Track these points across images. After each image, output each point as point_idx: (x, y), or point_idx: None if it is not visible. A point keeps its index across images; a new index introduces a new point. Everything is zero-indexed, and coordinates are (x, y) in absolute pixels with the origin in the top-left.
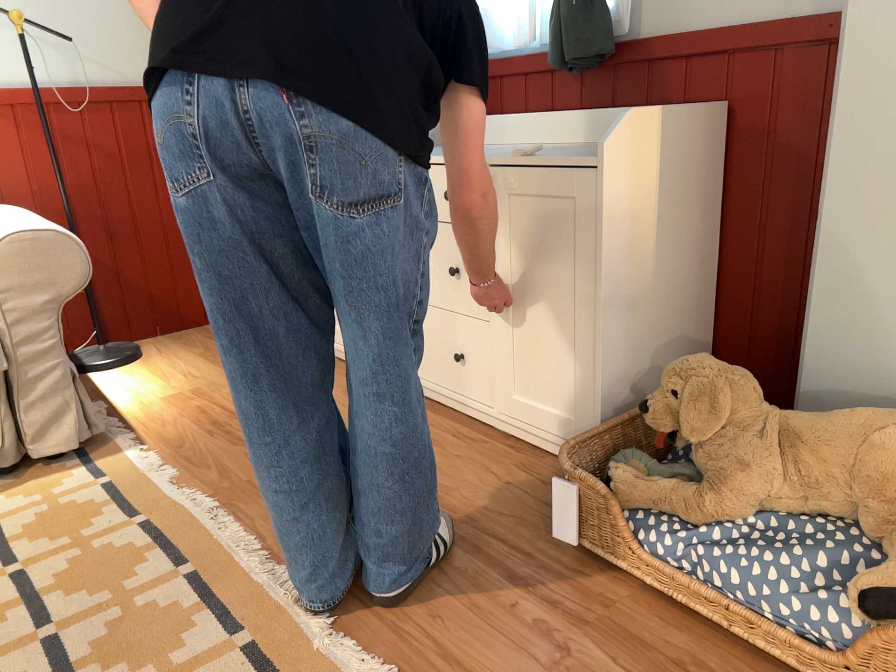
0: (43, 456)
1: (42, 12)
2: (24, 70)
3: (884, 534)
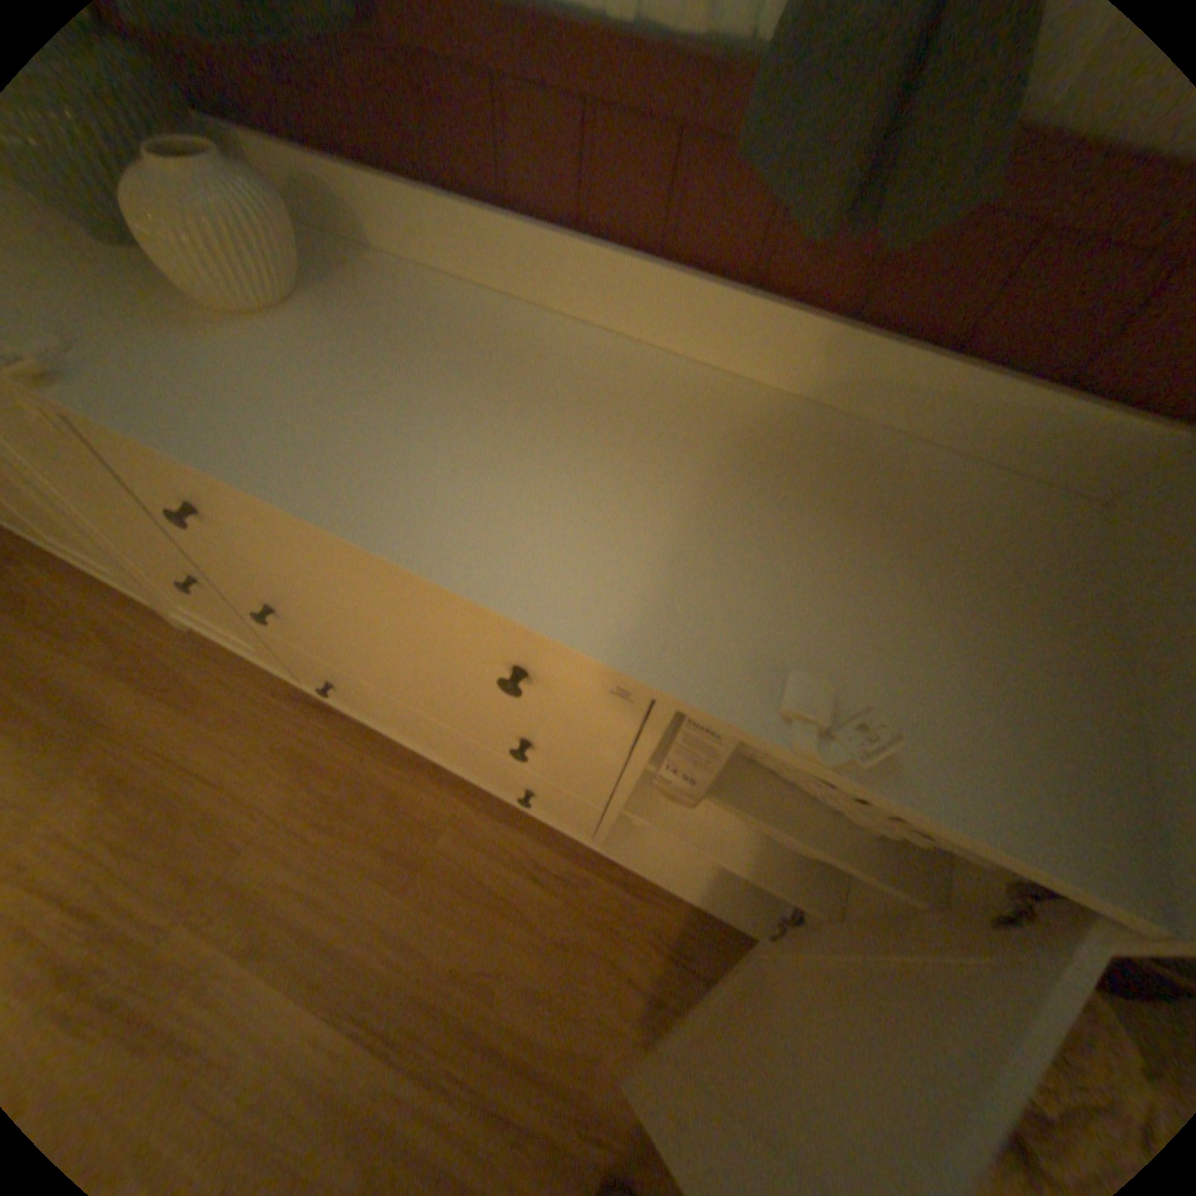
0: None
1: None
2: None
3: None
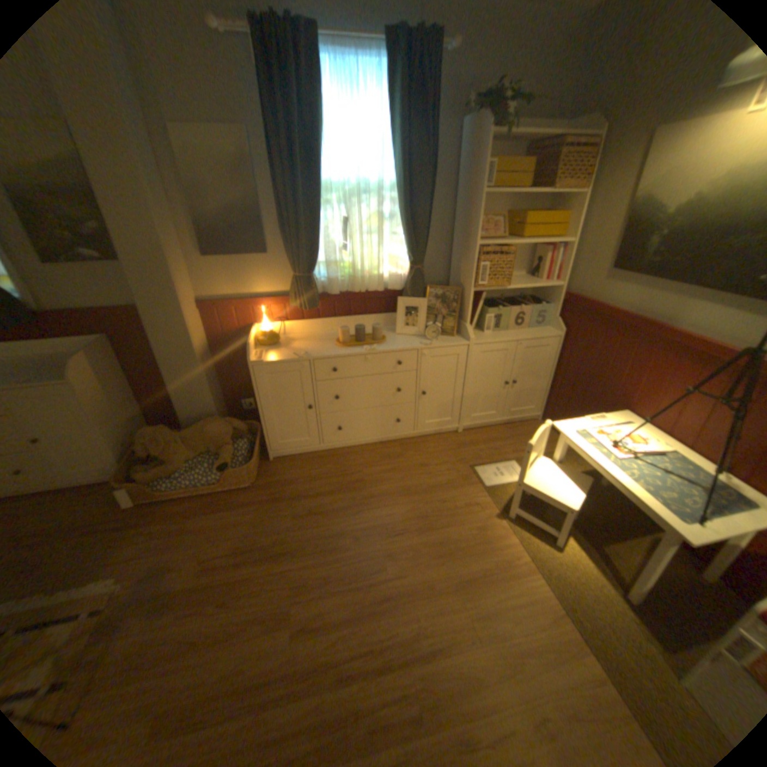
0: None
1: None
2: None
3: (216, 451)
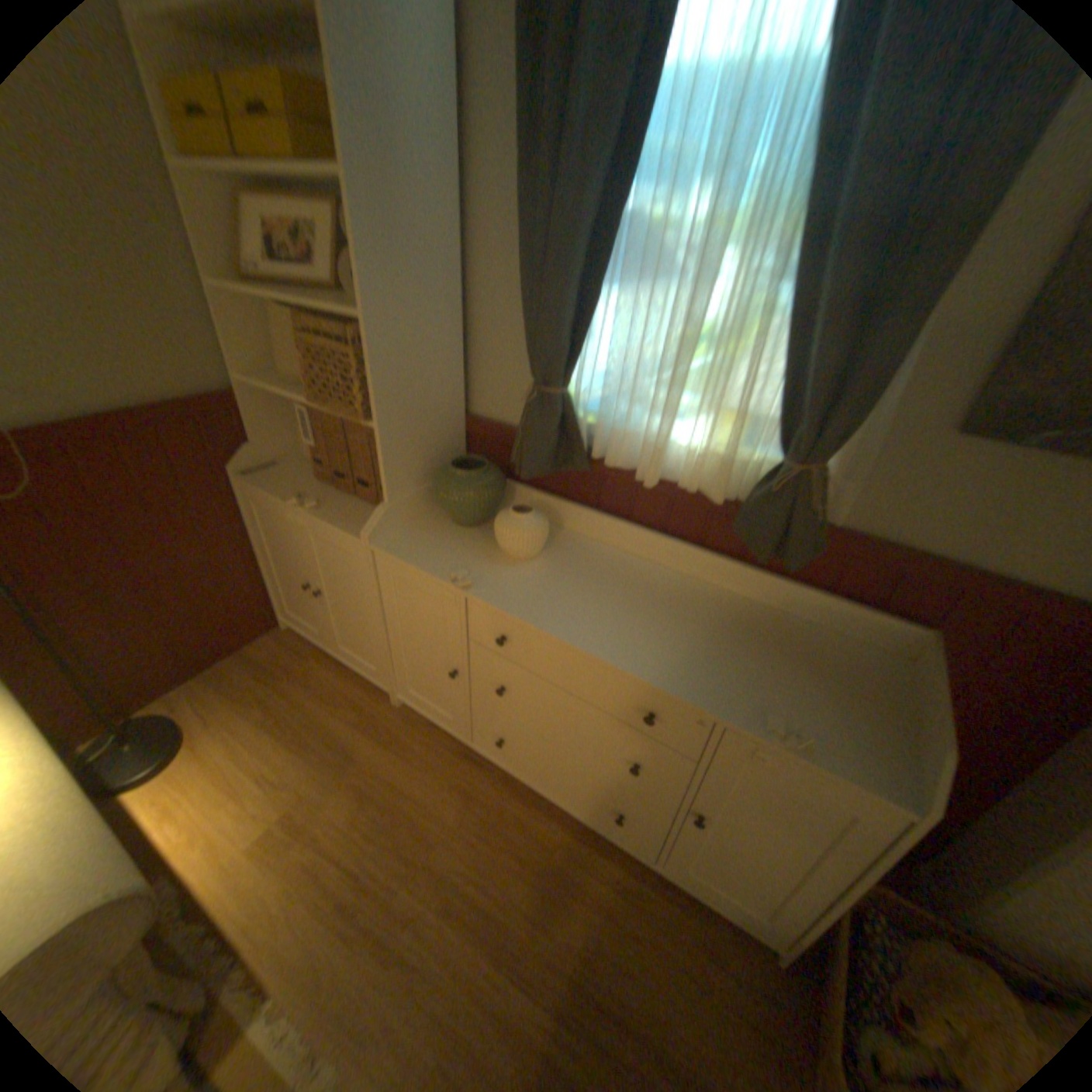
0: None
1: None
2: None
3: None
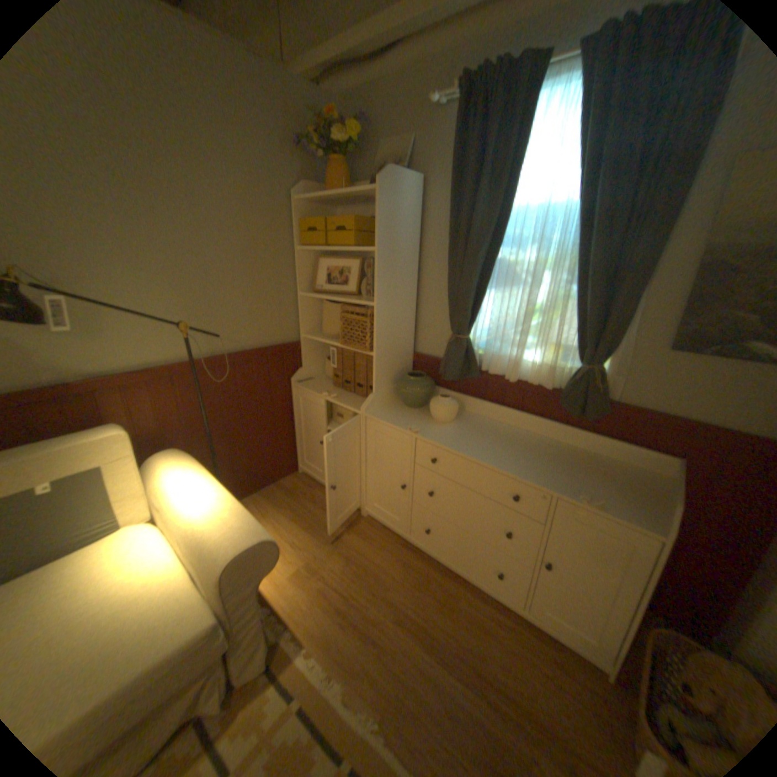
0: (242, 683)
1: (191, 308)
2: (178, 348)
3: None
